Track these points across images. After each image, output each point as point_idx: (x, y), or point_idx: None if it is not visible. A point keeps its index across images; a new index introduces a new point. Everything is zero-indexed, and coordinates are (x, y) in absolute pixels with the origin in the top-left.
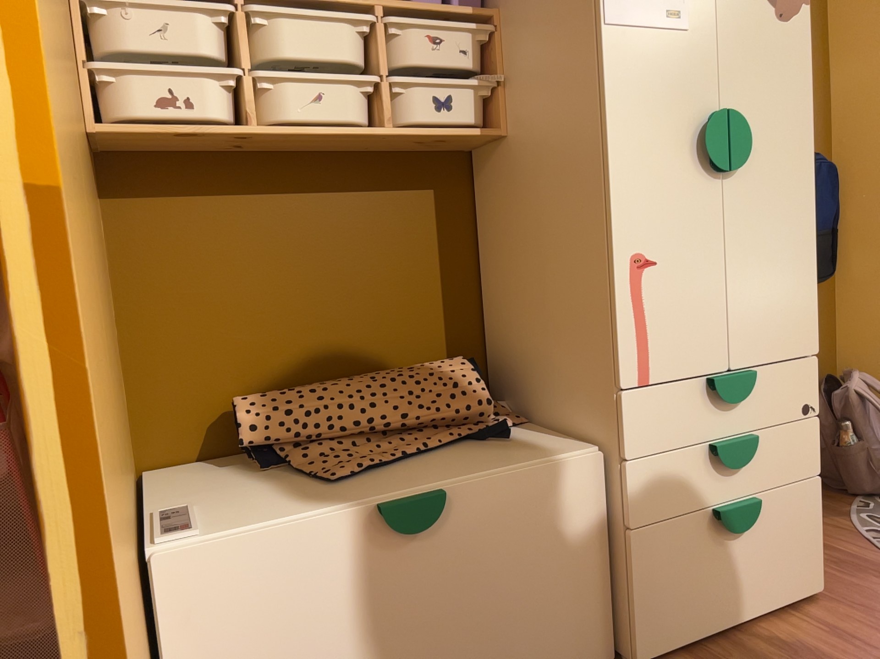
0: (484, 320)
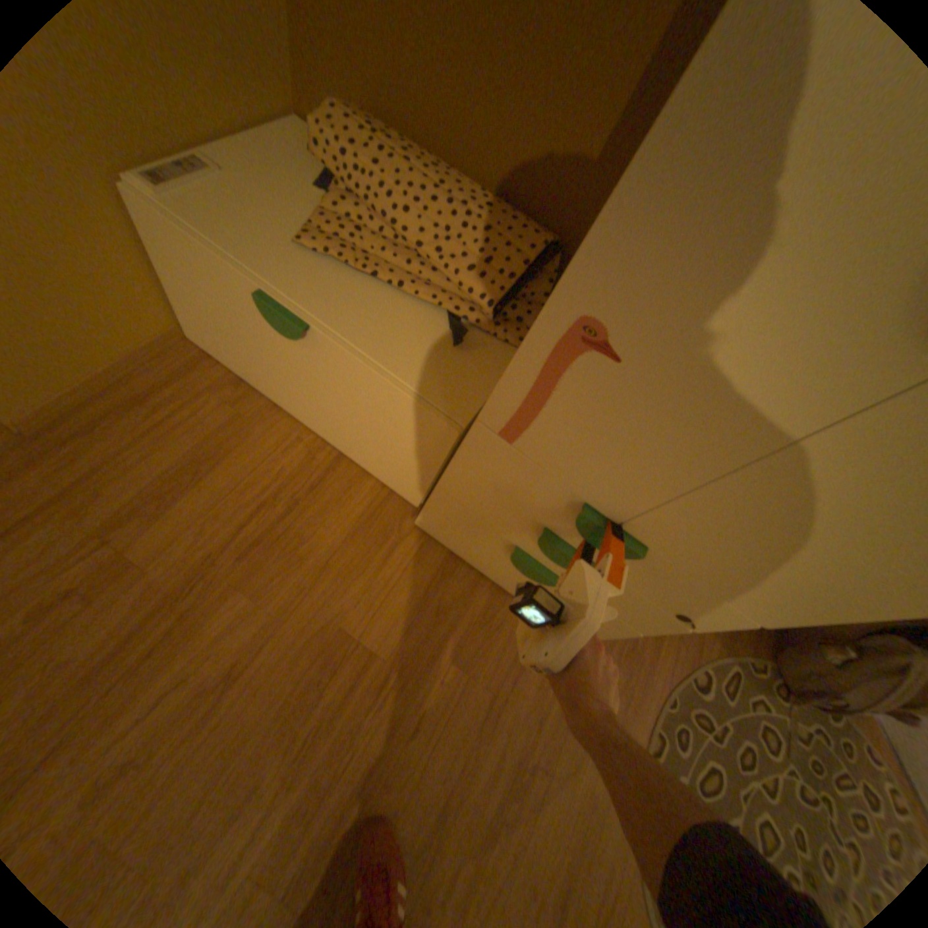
0: None
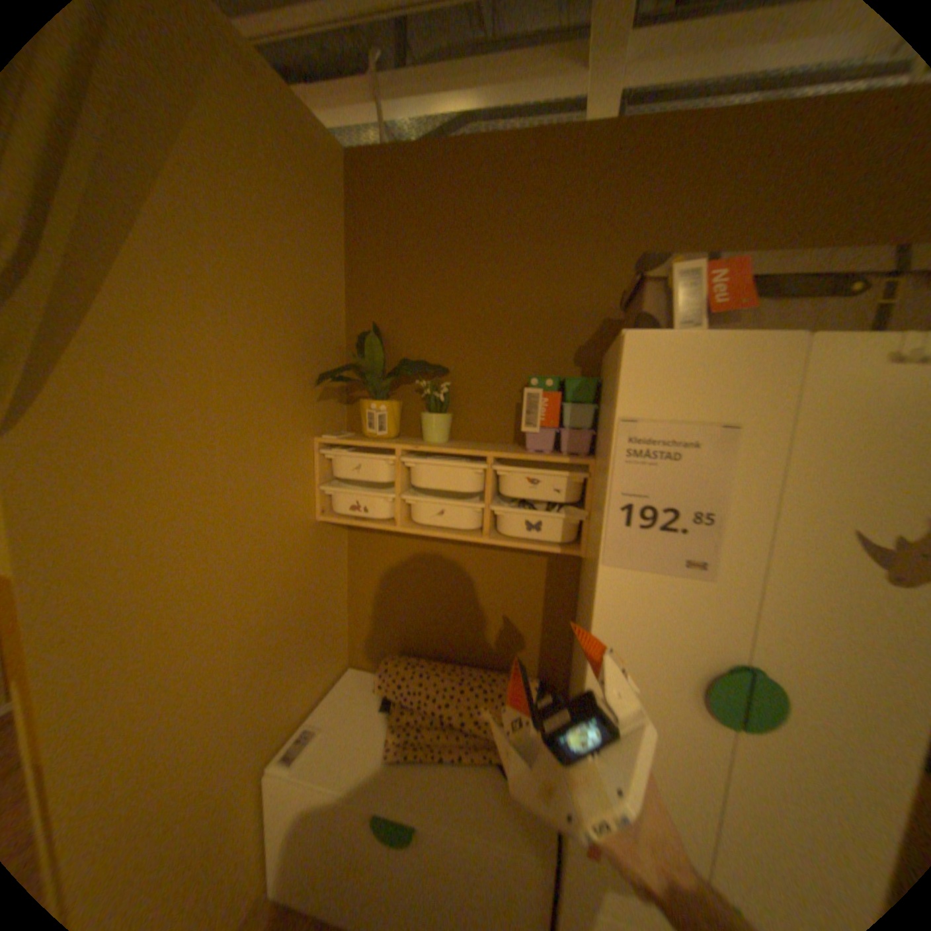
0: (571, 659)
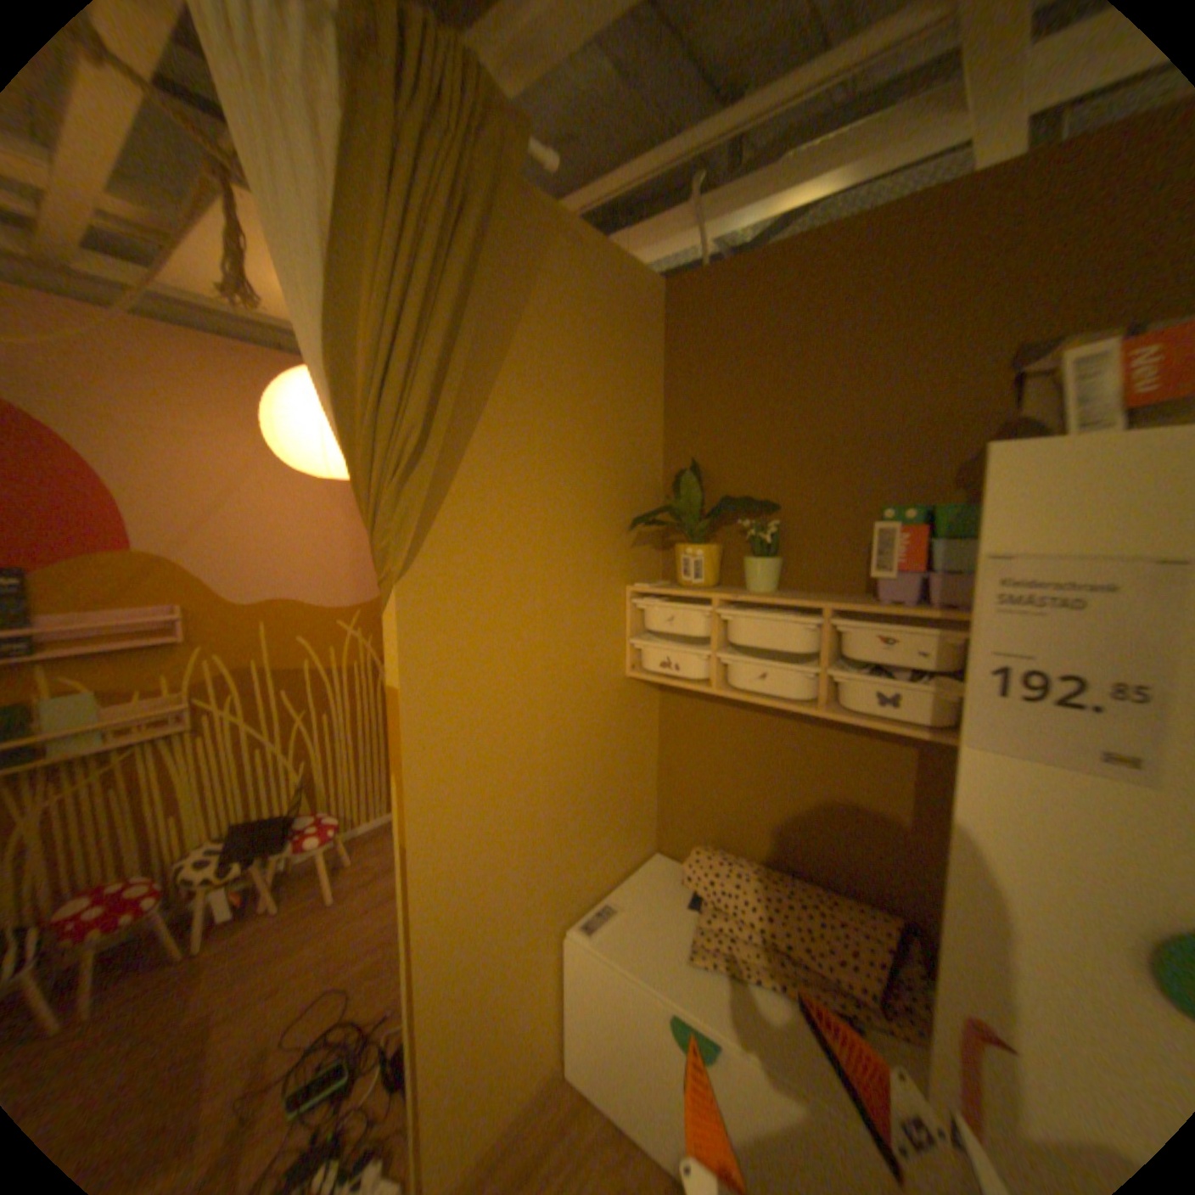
0: None
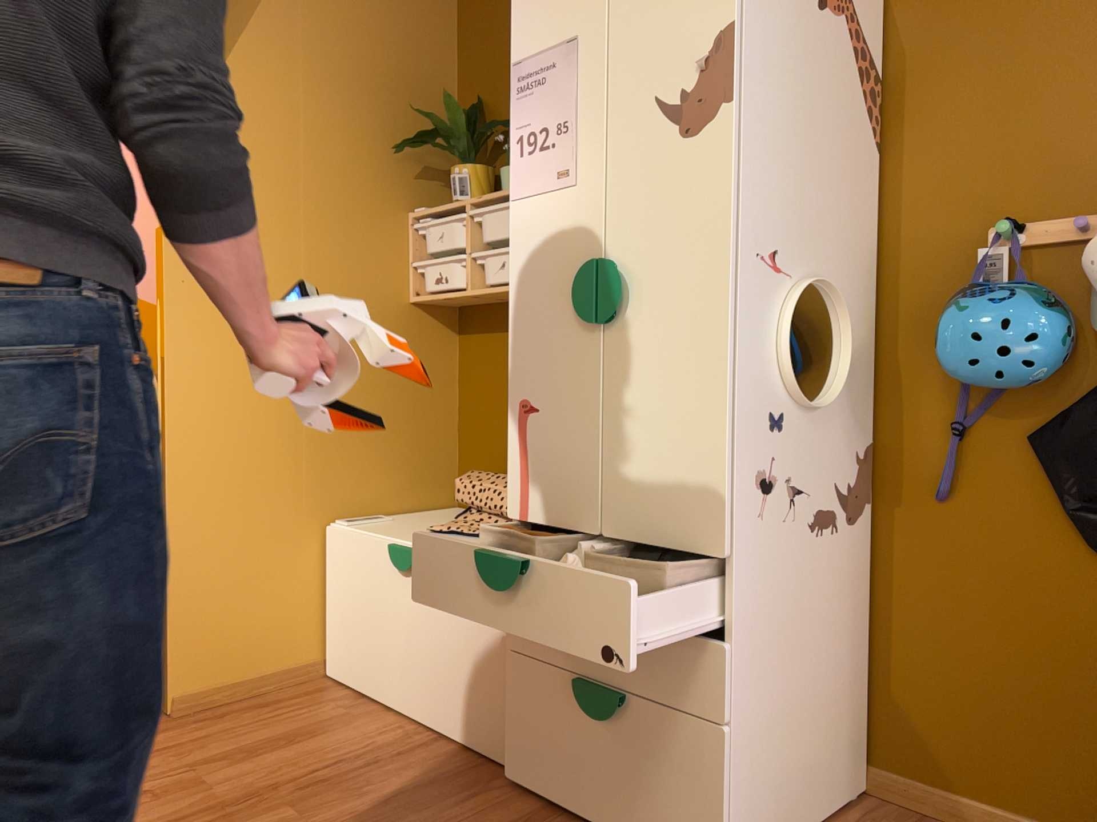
0: None
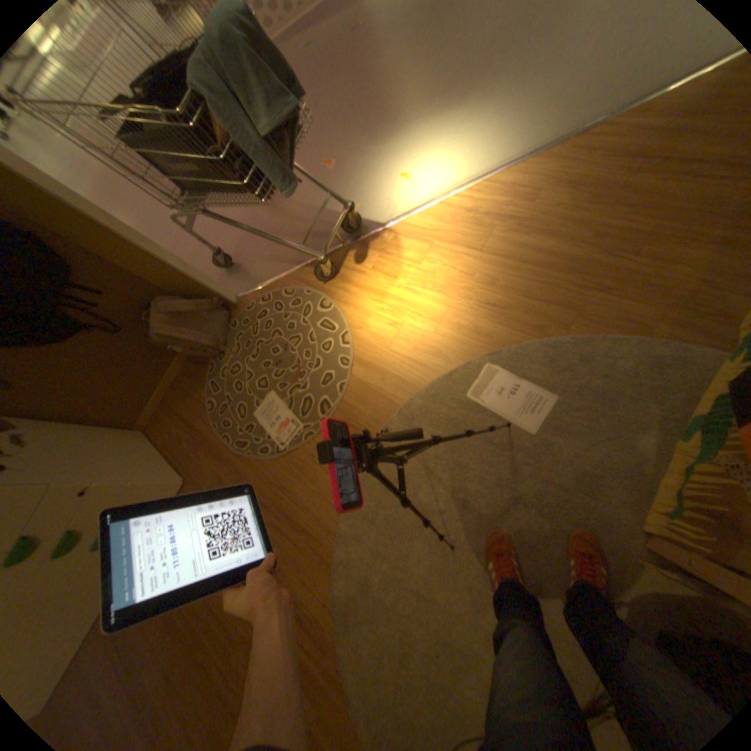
0: None
